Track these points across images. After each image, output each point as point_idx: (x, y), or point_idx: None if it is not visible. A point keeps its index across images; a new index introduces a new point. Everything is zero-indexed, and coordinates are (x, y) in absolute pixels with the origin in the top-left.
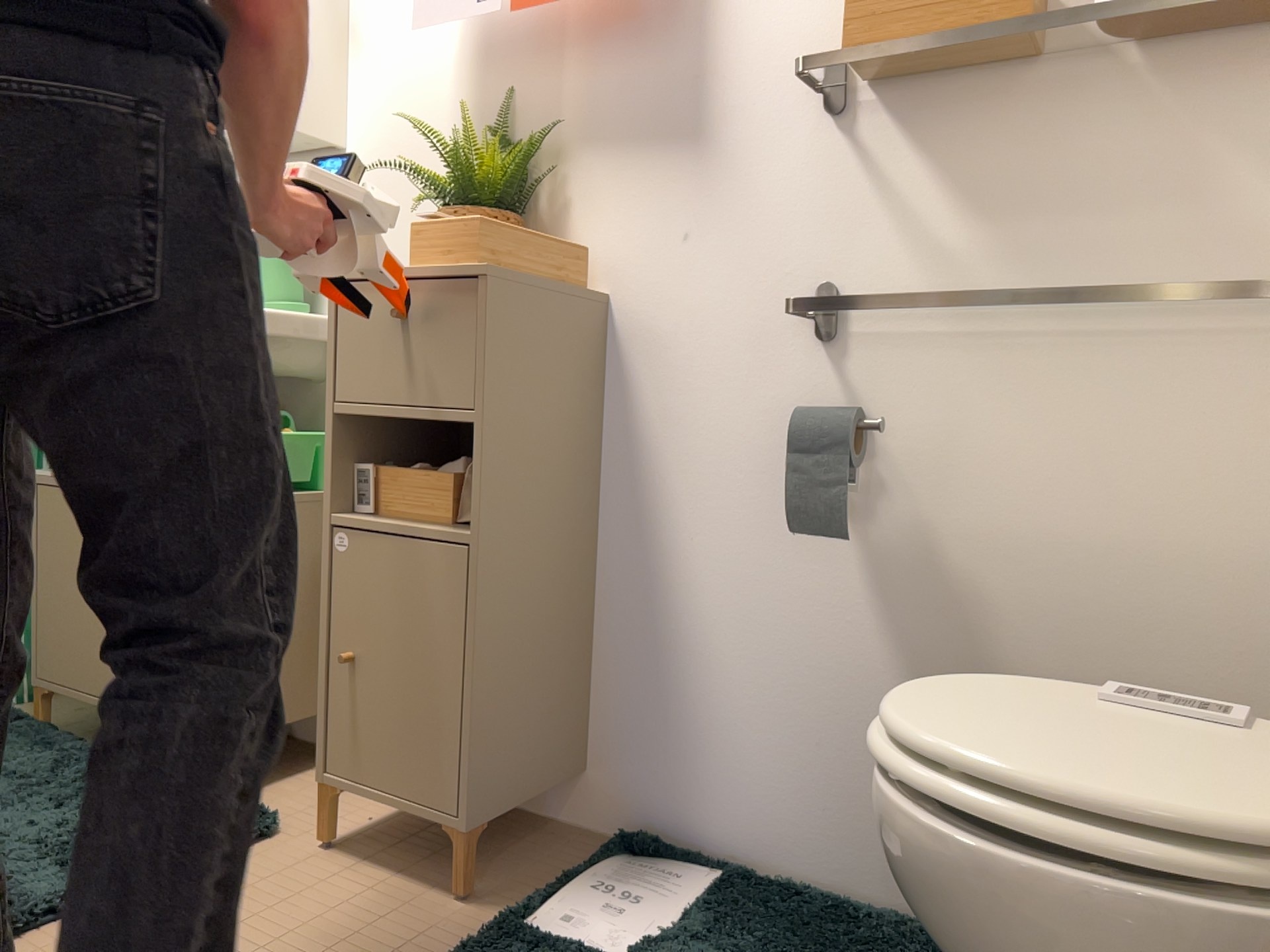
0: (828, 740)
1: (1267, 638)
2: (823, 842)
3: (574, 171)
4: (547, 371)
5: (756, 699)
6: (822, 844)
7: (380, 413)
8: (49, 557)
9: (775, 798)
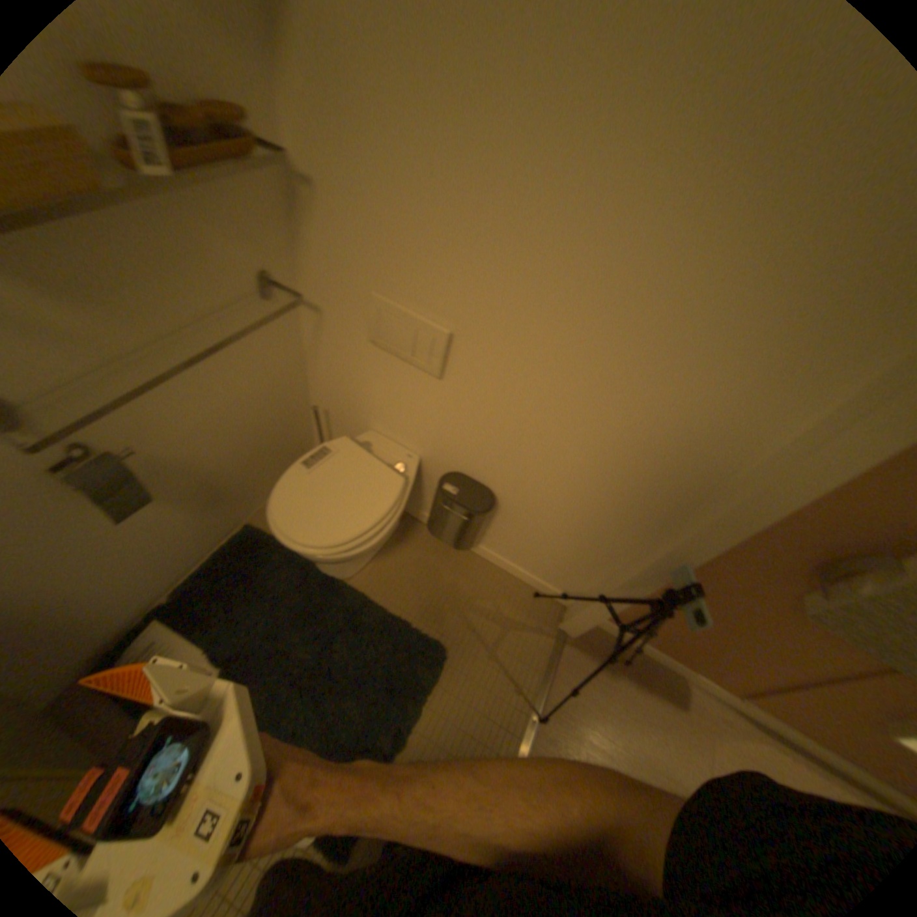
0: (155, 550)
1: (274, 400)
2: (173, 569)
3: None
4: None
5: (110, 576)
6: (173, 570)
7: None
8: None
9: (144, 584)
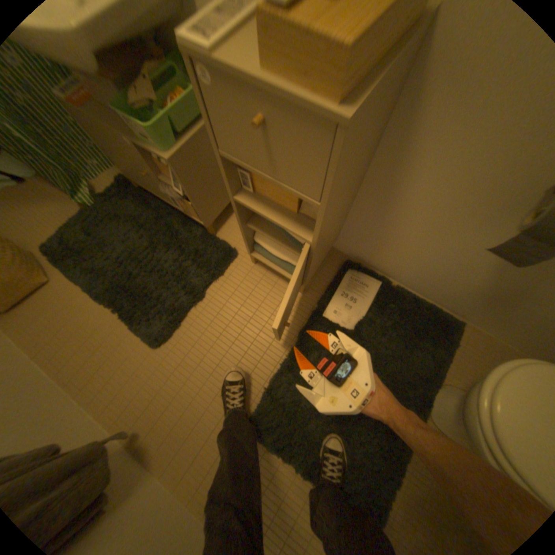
0: (442, 272)
1: None
2: (421, 284)
3: None
4: (370, 135)
5: (418, 252)
6: (420, 284)
7: (254, 171)
8: (99, 140)
9: (409, 271)
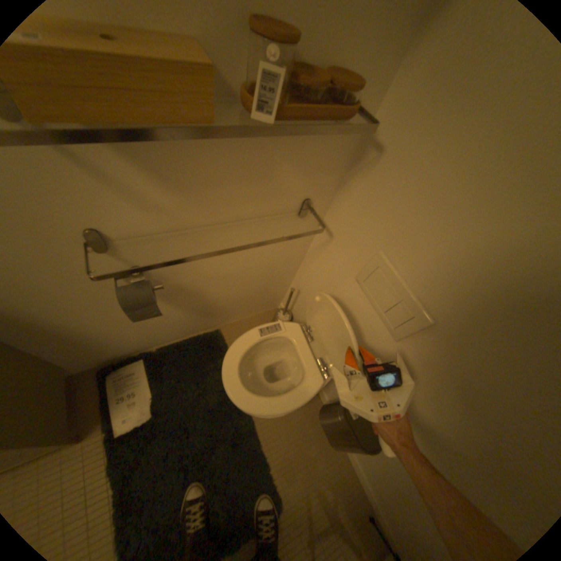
0: (160, 326)
1: (270, 272)
2: (165, 337)
3: None
4: None
5: (129, 332)
6: (165, 337)
7: None
8: None
9: (146, 340)
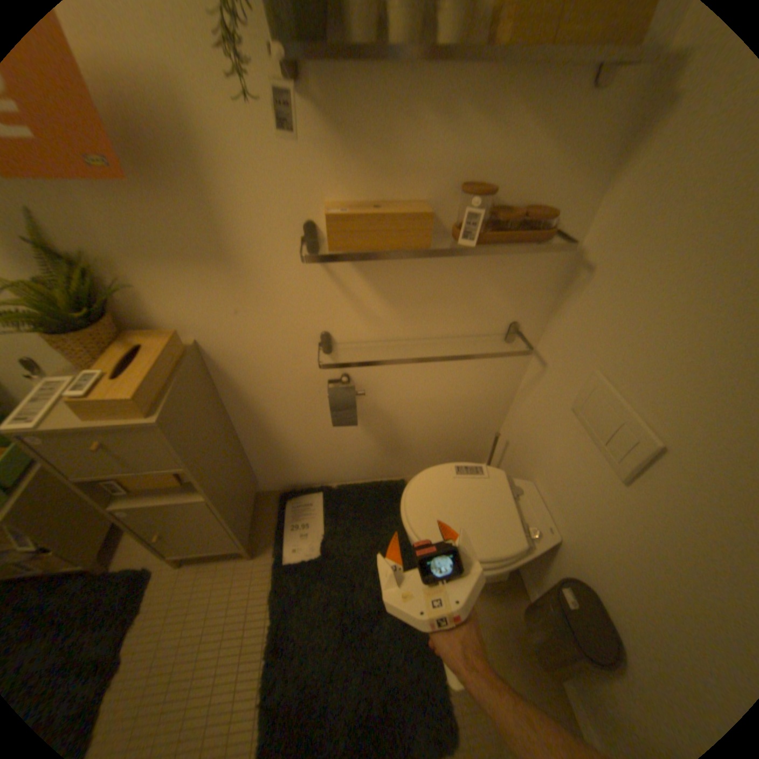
0: (347, 454)
1: (471, 410)
2: (349, 473)
3: (132, 273)
4: (196, 410)
5: (320, 452)
6: (349, 473)
7: (112, 477)
8: None
9: (331, 469)
